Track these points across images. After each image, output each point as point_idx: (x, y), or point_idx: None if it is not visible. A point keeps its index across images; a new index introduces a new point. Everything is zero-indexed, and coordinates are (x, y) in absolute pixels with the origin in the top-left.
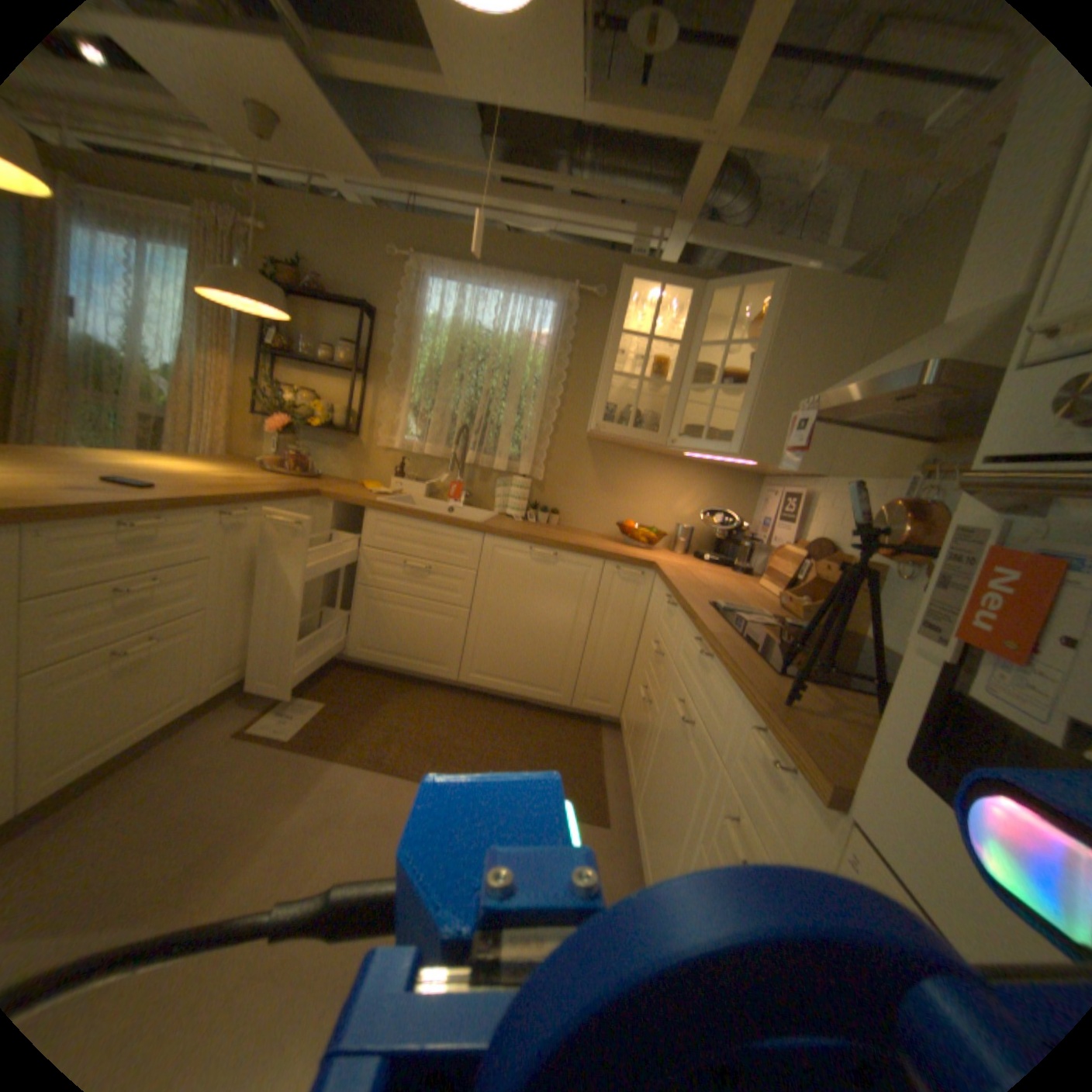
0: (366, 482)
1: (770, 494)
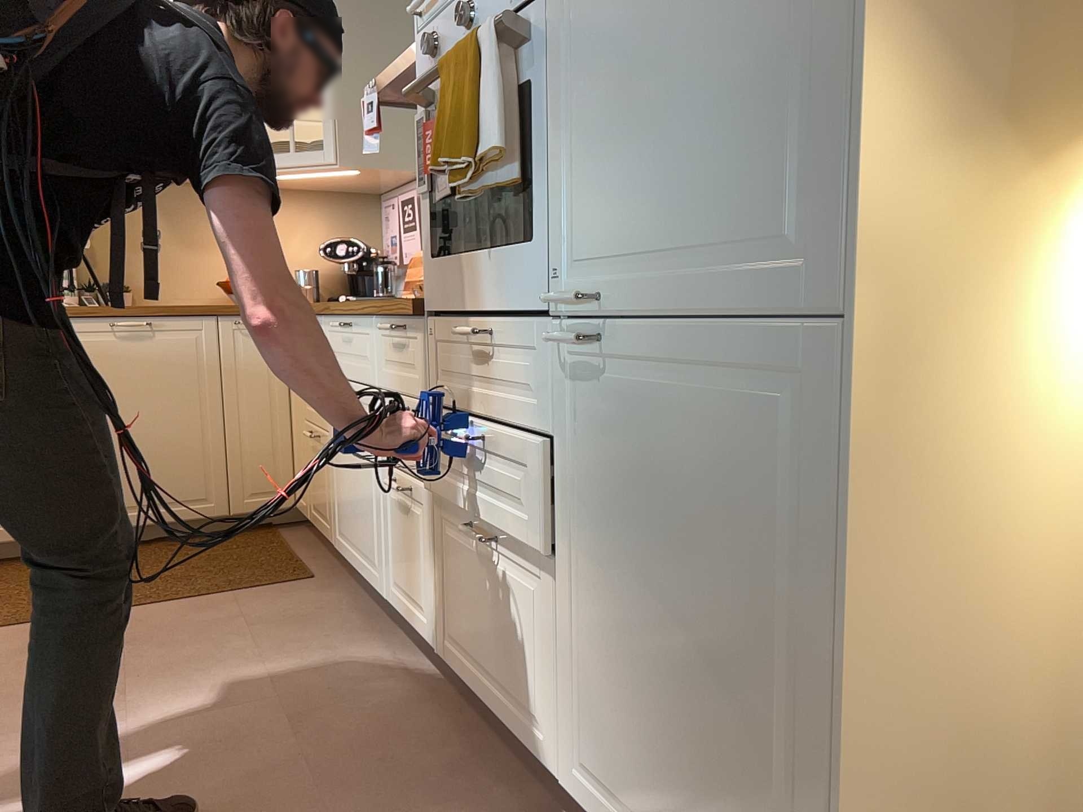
0: None
1: (388, 206)
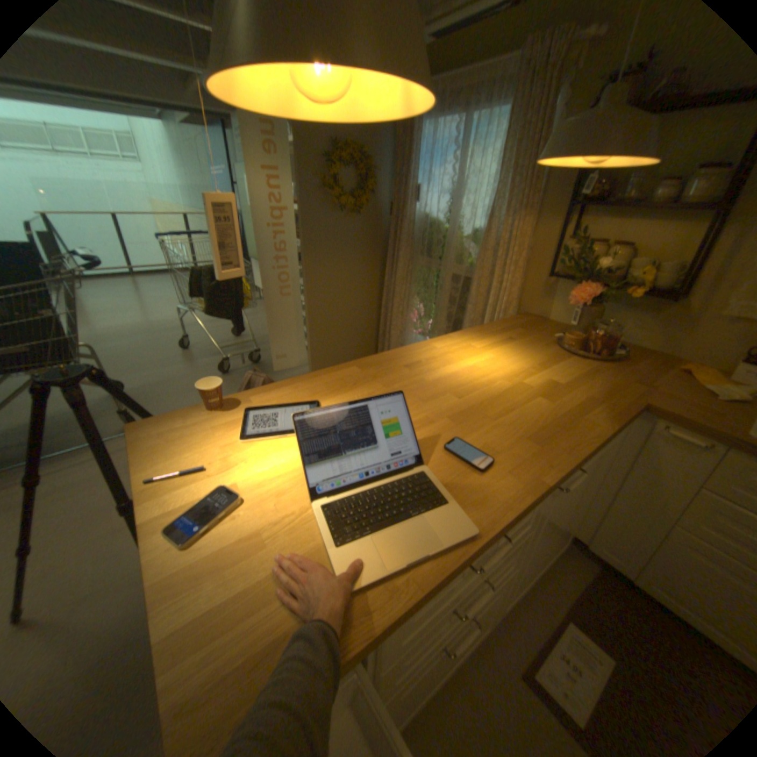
0: (696, 365)
1: None
